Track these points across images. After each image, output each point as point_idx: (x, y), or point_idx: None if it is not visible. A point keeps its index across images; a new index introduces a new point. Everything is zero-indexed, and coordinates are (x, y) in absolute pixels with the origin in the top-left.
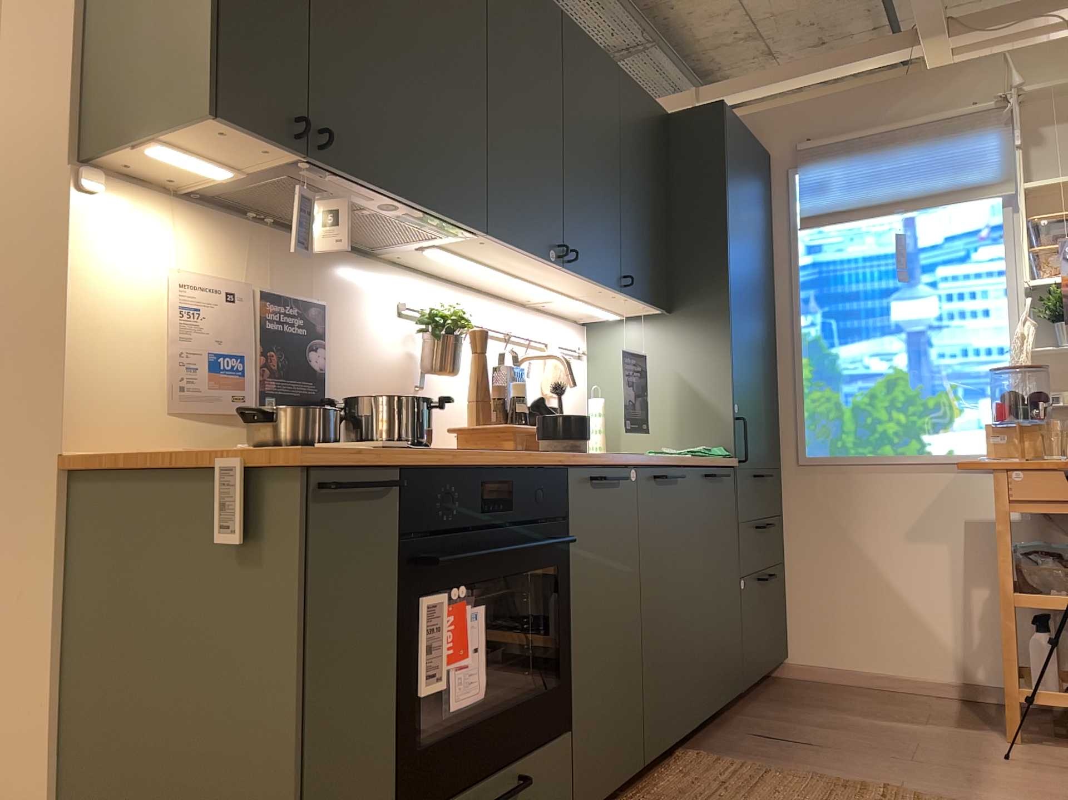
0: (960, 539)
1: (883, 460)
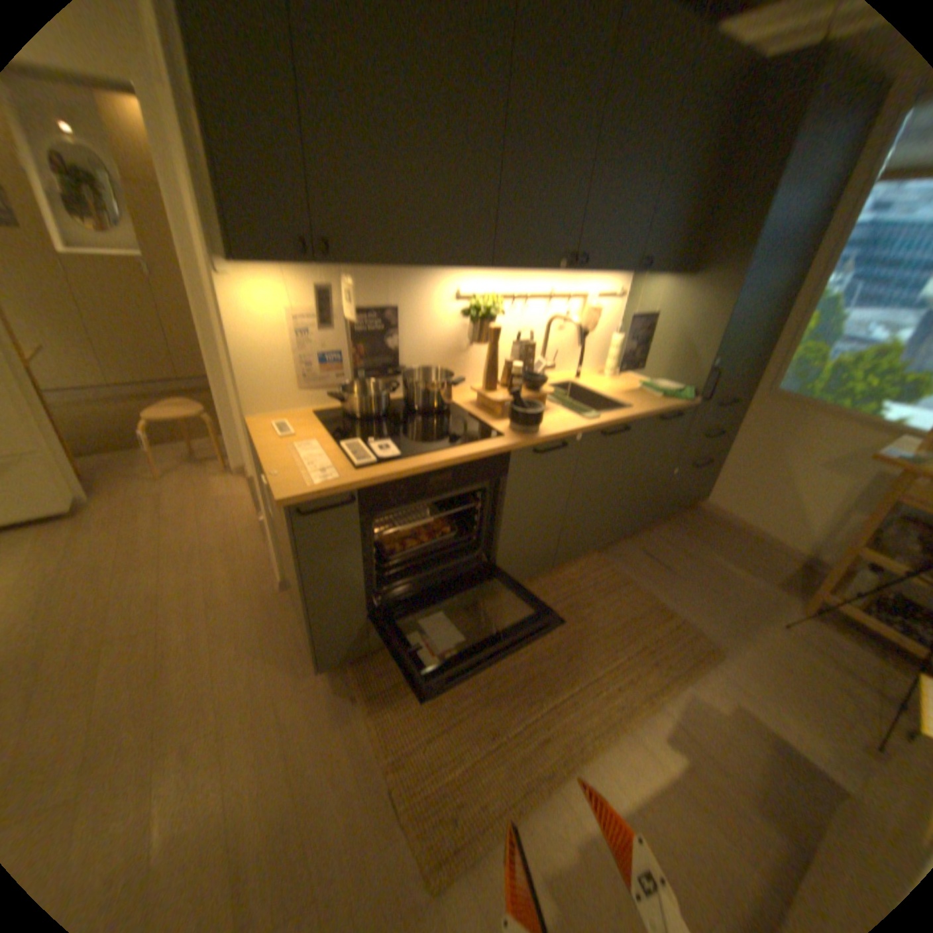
0: (867, 481)
1: (837, 409)
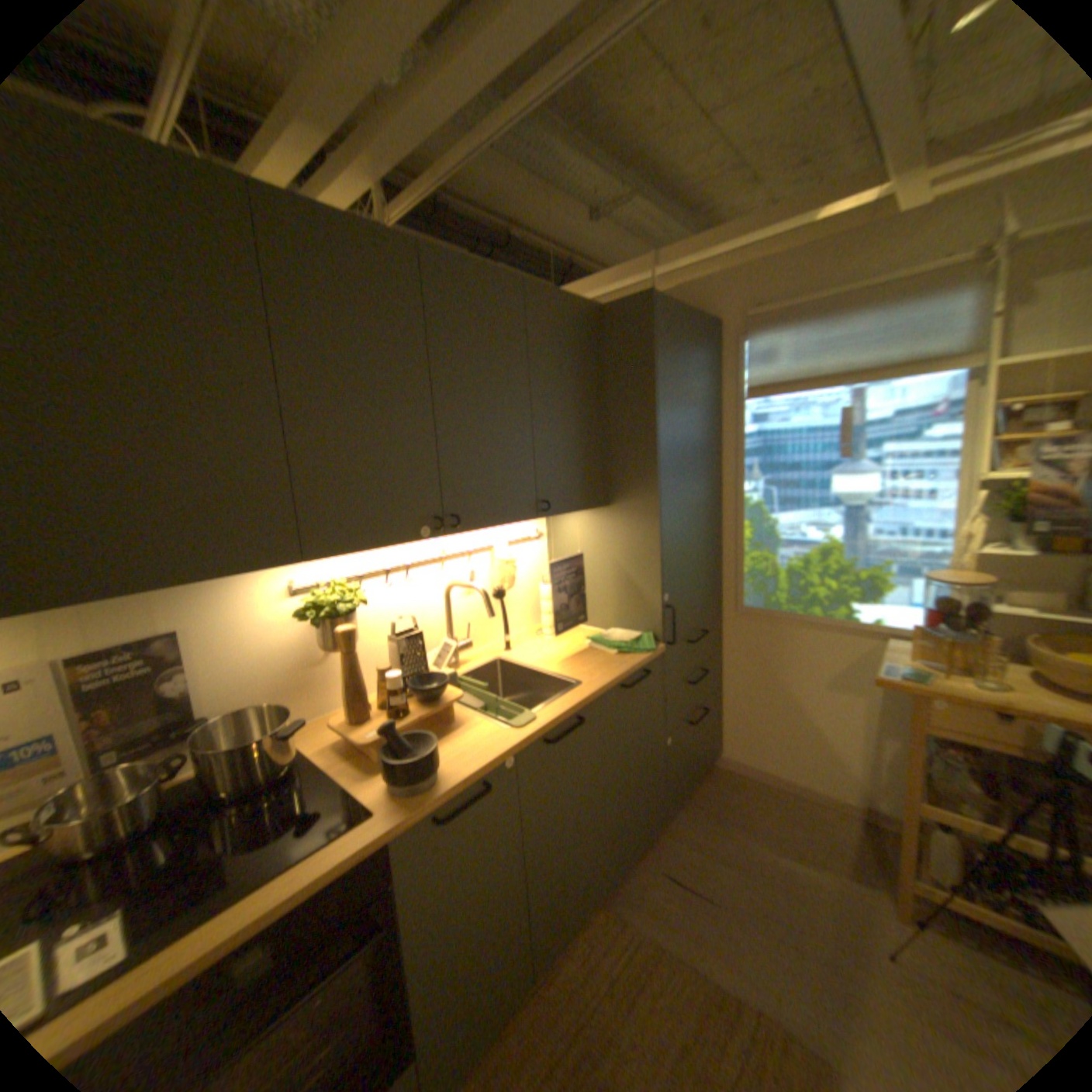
0: (880, 699)
1: (813, 621)
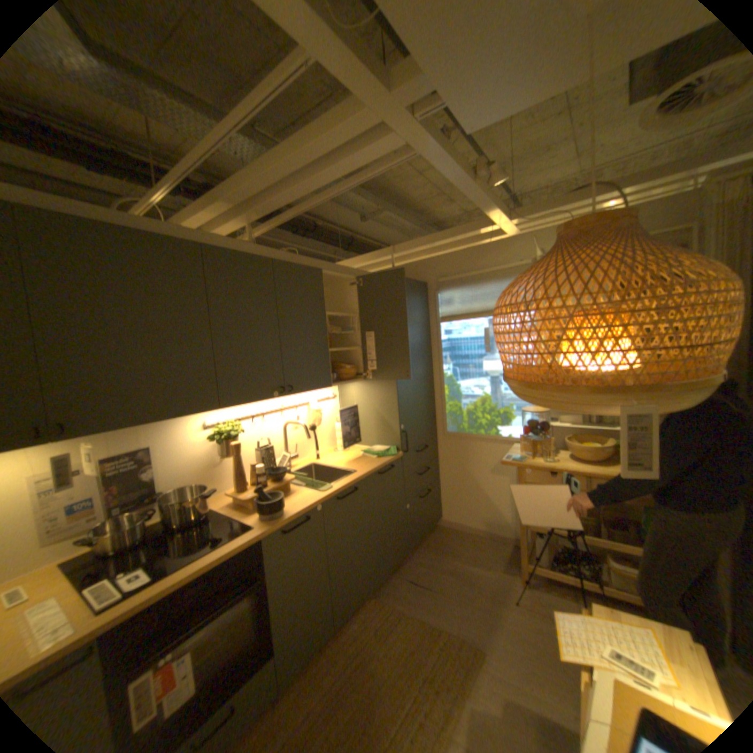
0: (514, 476)
1: (480, 437)
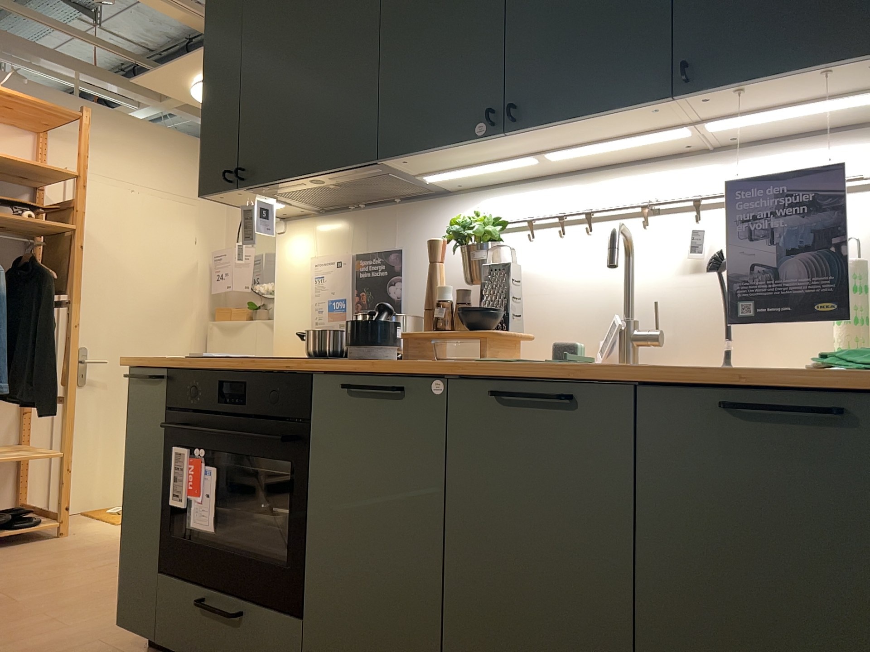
0: None
1: None
